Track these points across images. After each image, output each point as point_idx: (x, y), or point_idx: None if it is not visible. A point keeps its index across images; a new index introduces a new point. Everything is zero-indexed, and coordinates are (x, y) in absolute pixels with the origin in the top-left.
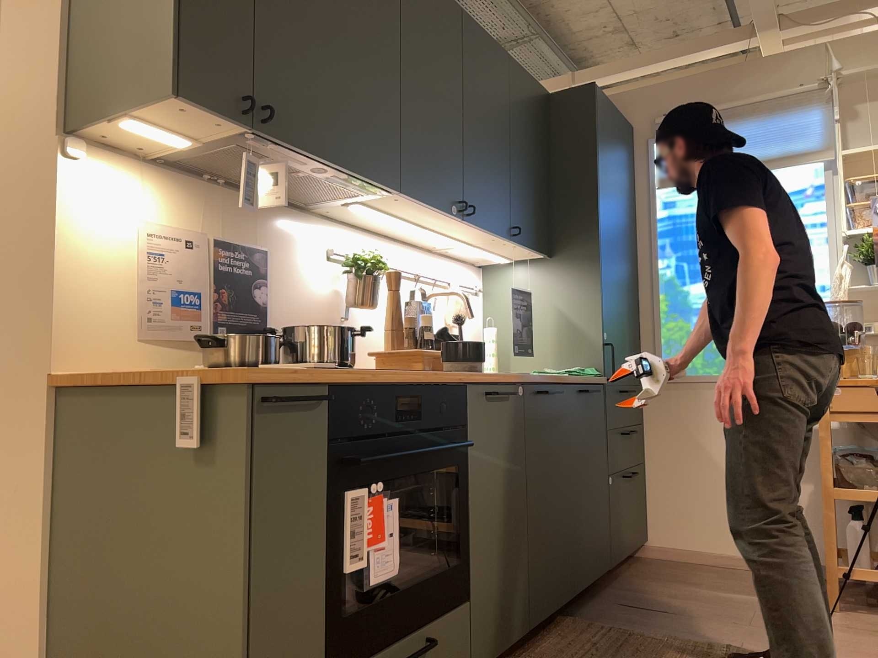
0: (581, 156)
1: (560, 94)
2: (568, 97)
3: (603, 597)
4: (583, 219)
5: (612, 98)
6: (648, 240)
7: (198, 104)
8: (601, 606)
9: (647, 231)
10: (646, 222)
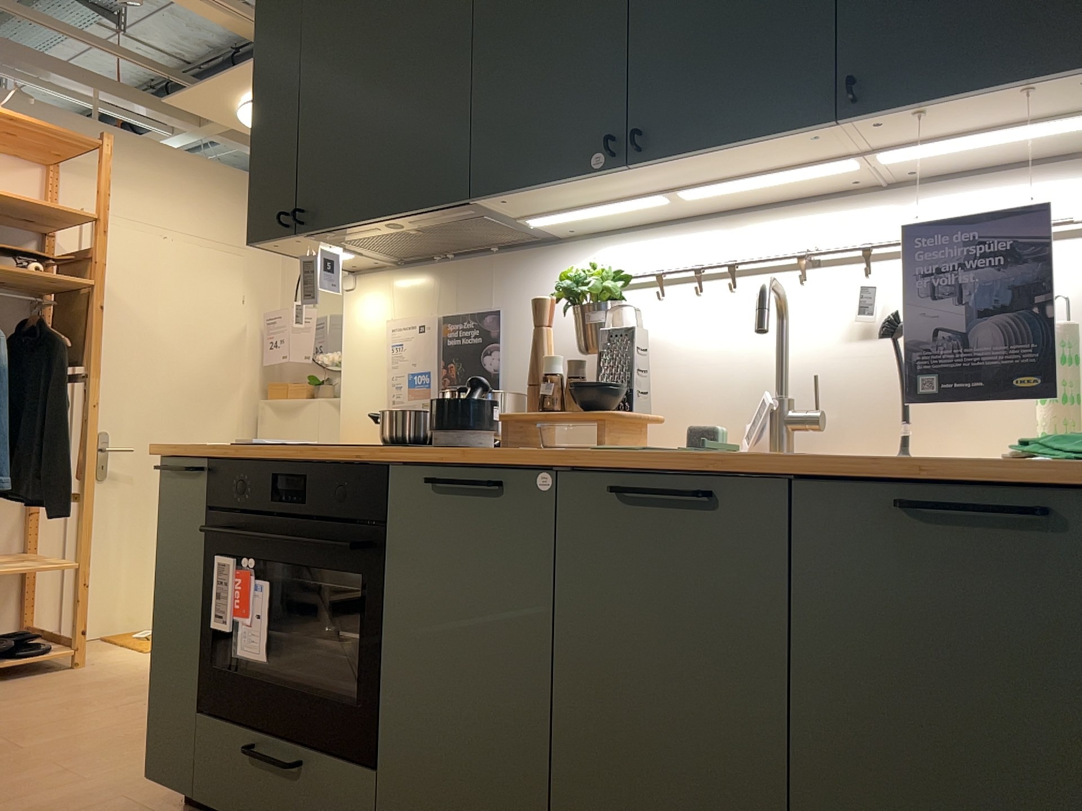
0: None
1: None
2: None
3: None
4: None
5: None
6: None
7: (265, 240)
8: None
9: None
10: None
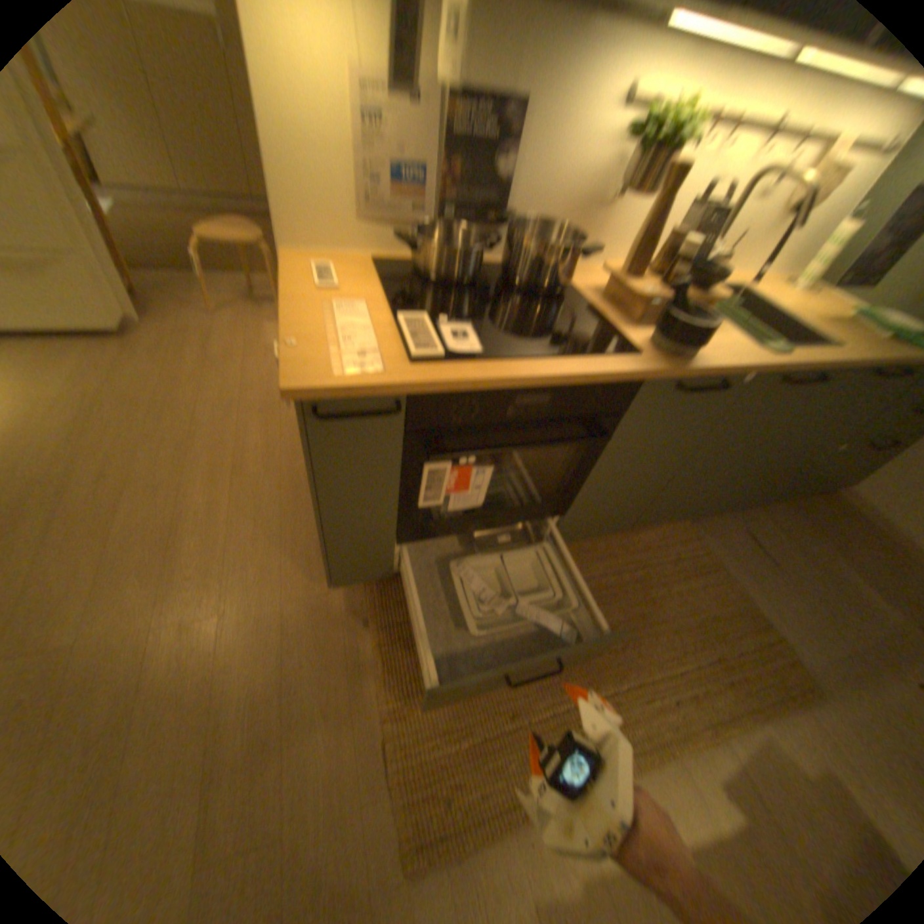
0: None
1: None
2: None
3: (743, 516)
4: None
5: None
6: None
7: None
8: (731, 524)
9: None
10: None
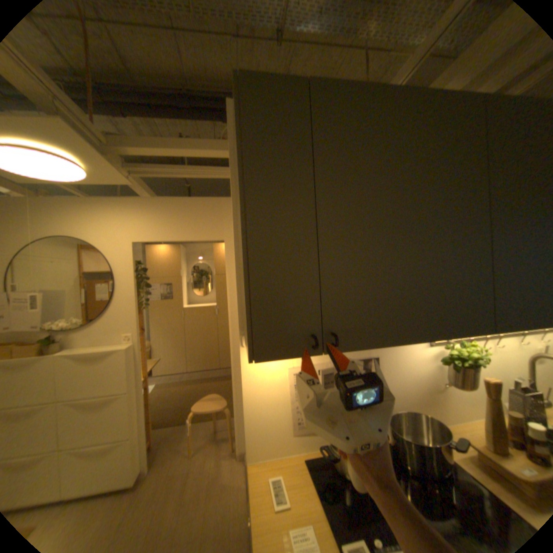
0: None
1: None
2: None
3: None
4: None
5: None
6: None
7: (273, 355)
8: None
9: None
10: None
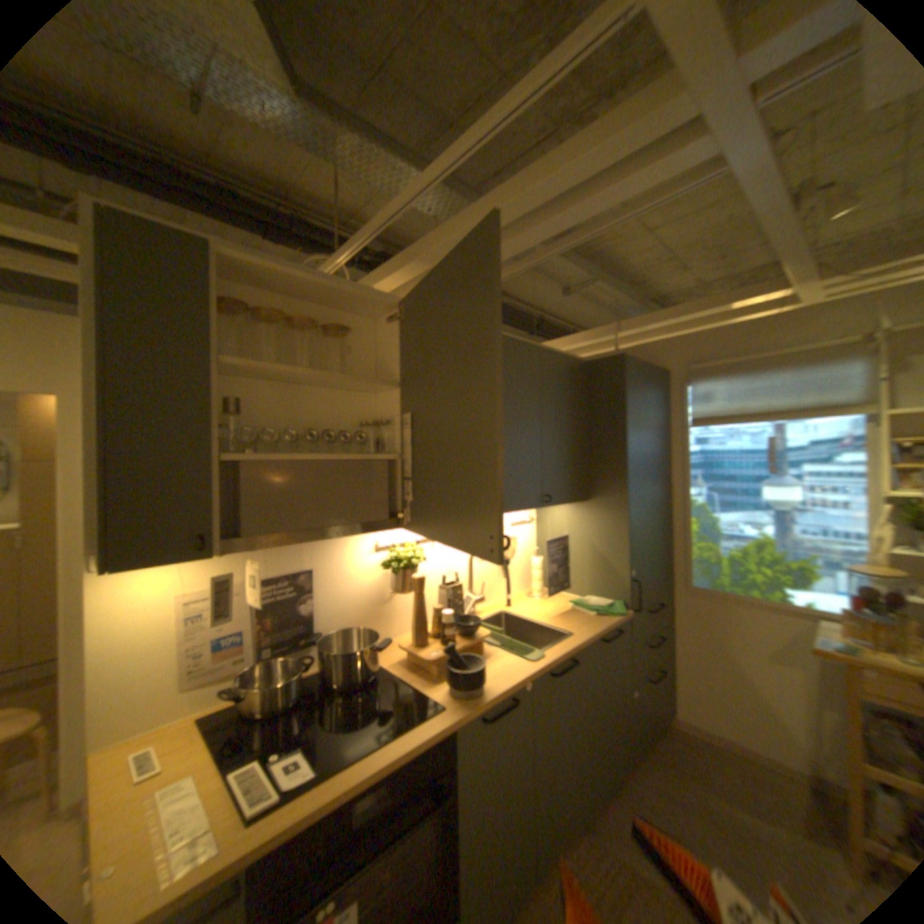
0: (613, 417)
1: (595, 360)
2: (603, 364)
3: (625, 799)
4: (614, 472)
5: (652, 344)
6: (681, 470)
7: (142, 564)
8: (621, 816)
9: (681, 462)
10: (681, 454)
